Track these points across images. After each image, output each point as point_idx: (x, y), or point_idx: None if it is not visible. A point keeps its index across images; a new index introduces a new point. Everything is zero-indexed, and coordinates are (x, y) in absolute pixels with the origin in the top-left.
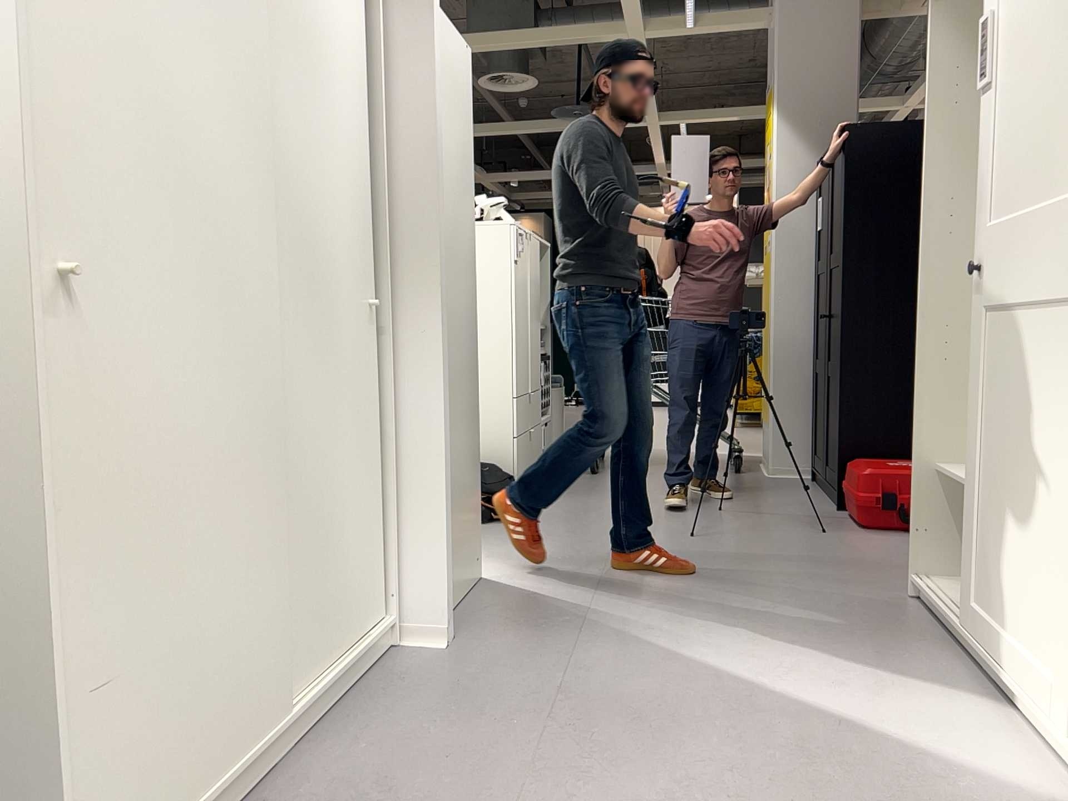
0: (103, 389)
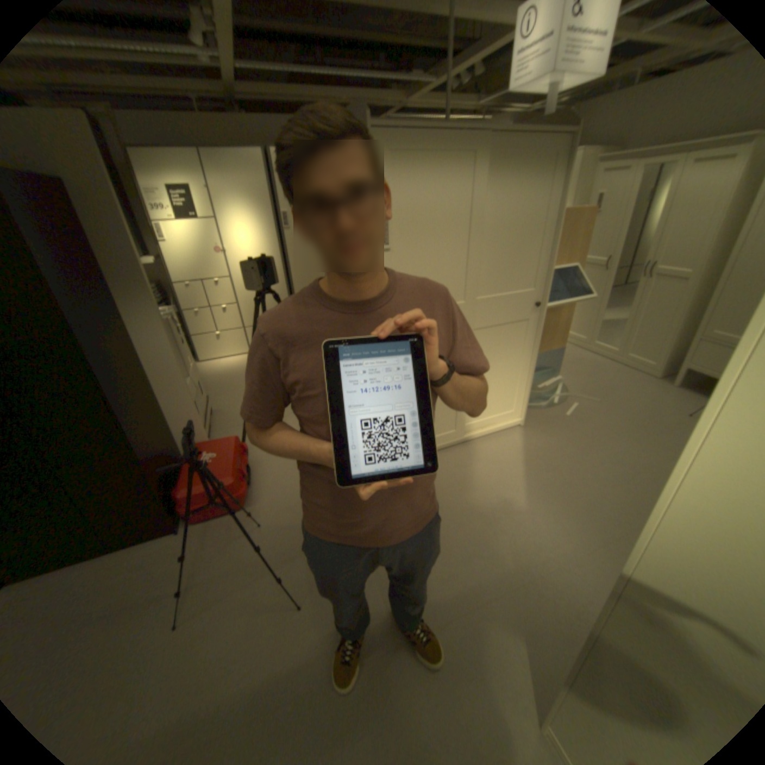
0: None
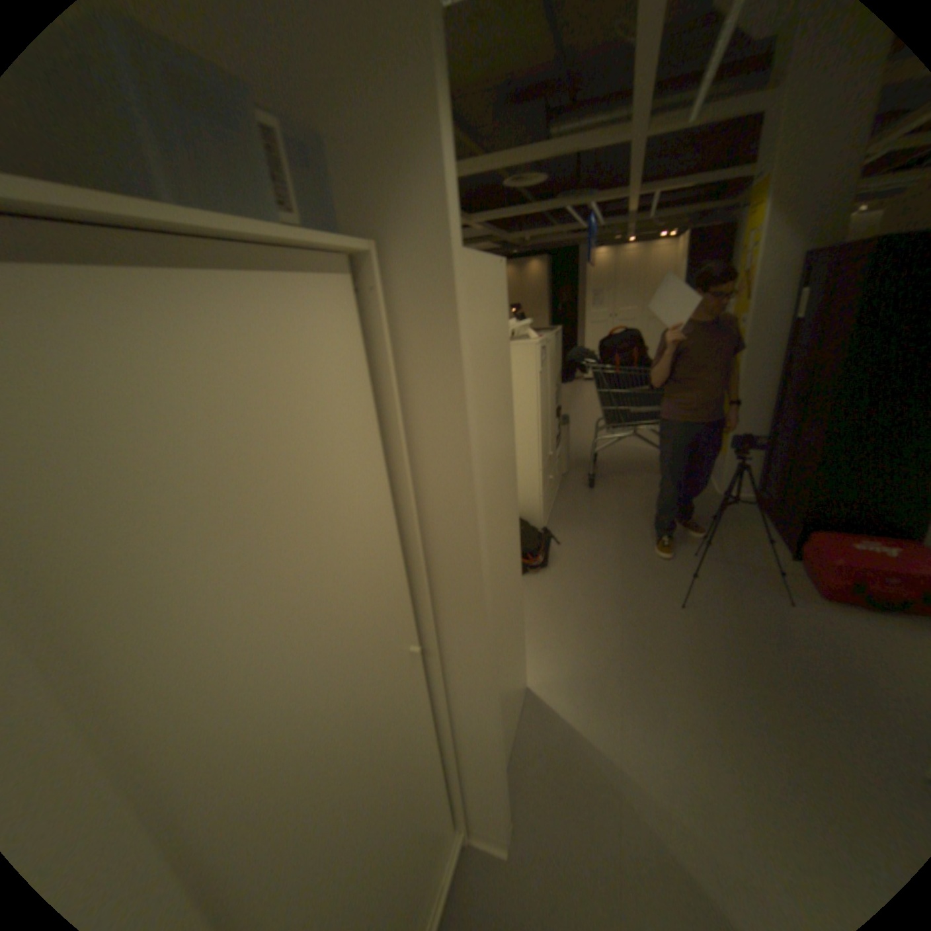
0: None
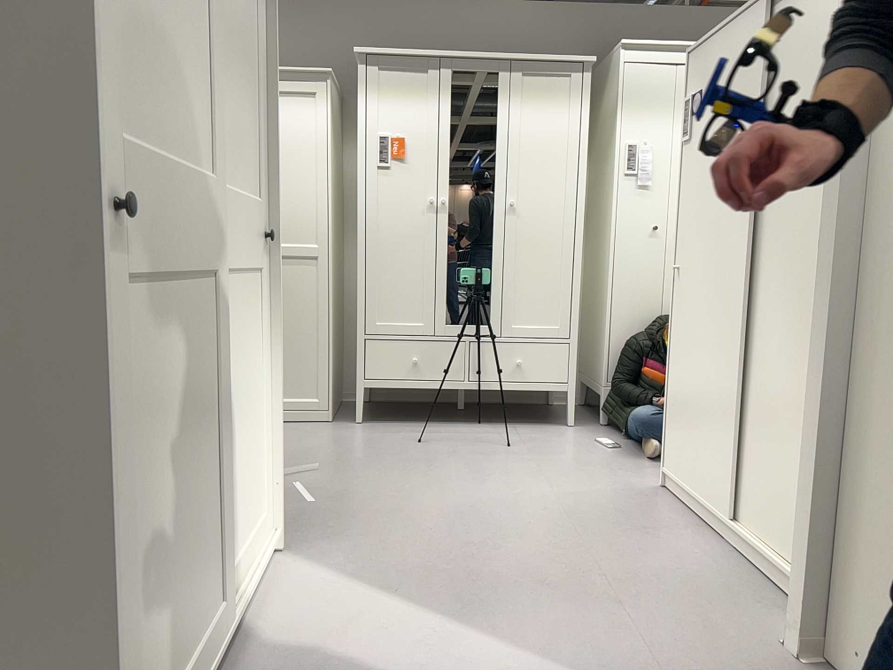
0: (674, 307)
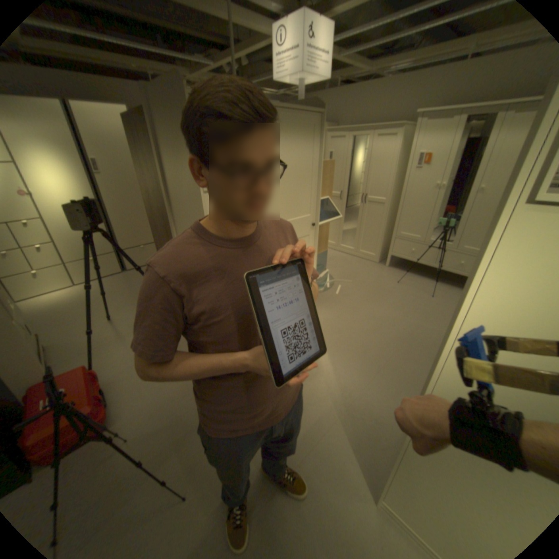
0: None
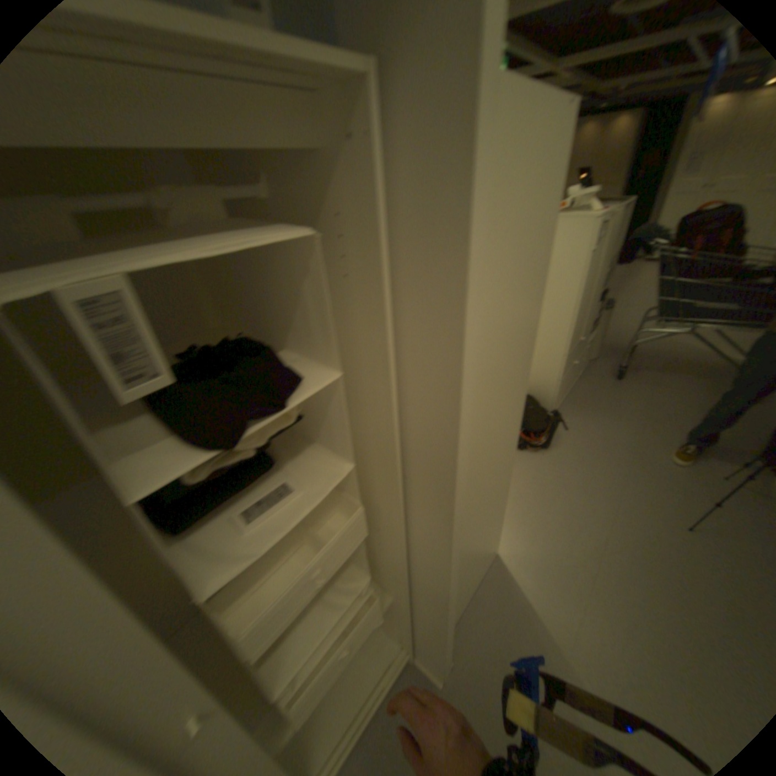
0: None
